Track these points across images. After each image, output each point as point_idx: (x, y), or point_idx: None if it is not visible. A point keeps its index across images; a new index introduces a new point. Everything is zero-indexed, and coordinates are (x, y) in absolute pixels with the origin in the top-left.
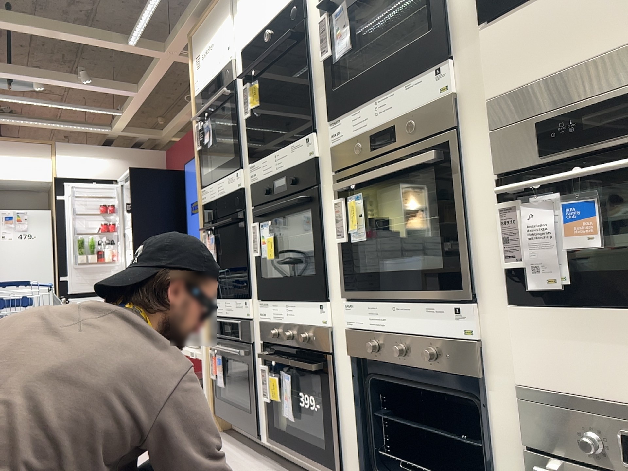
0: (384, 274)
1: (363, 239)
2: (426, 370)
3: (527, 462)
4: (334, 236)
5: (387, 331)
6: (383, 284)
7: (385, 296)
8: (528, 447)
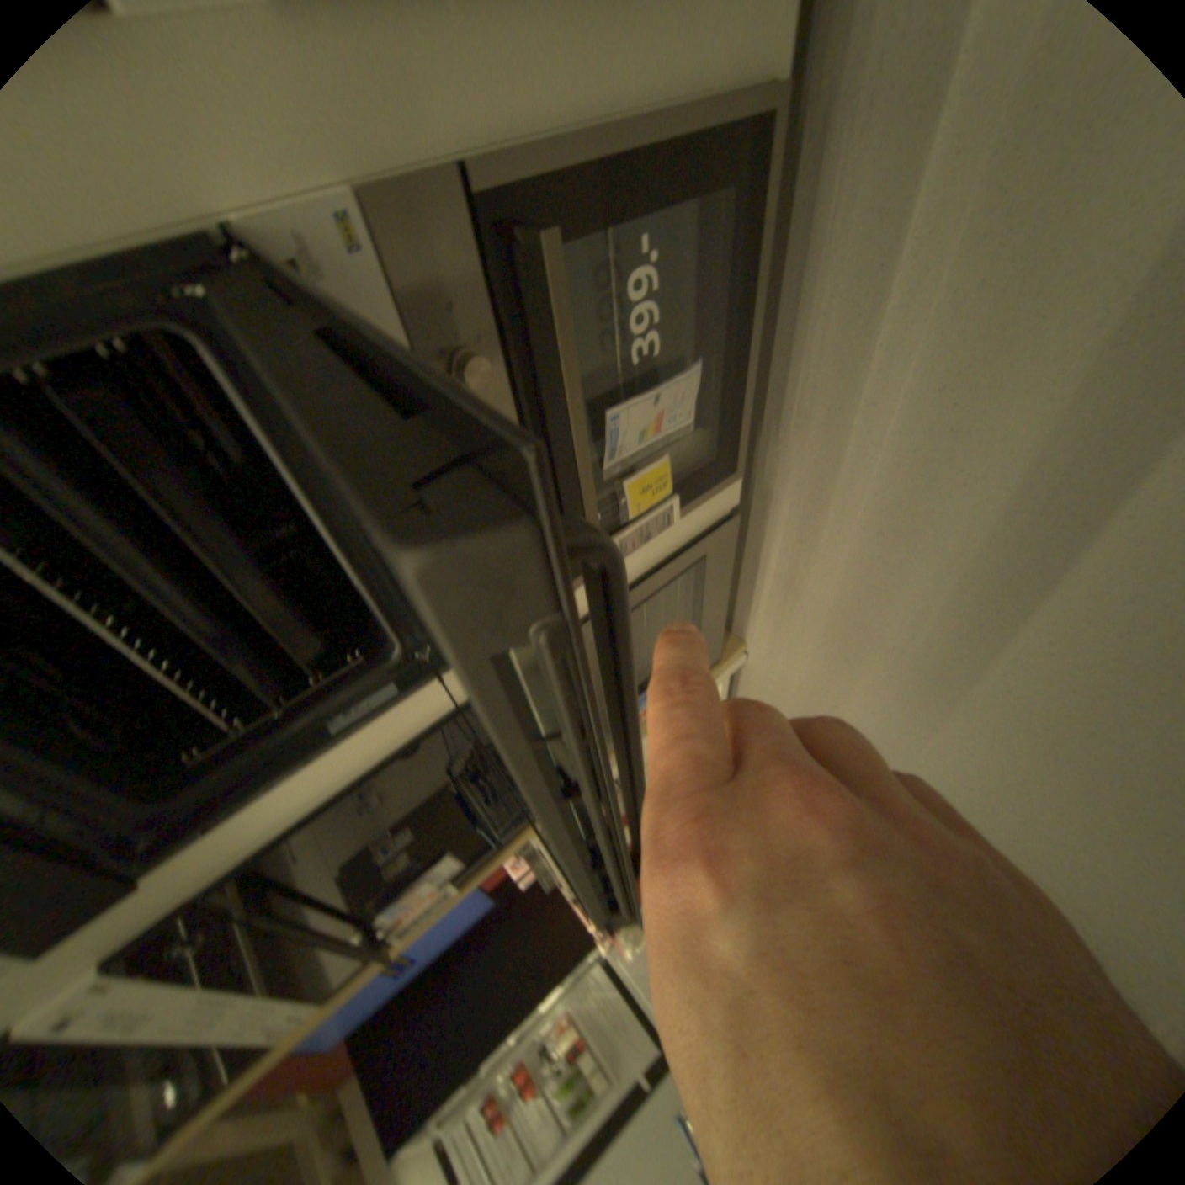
0: None
1: None
2: None
3: None
4: None
5: None
6: None
7: None
8: None
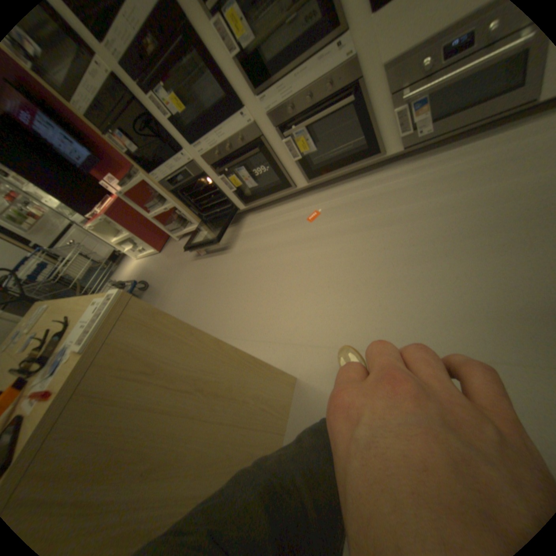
0: (277, 55)
1: (251, 38)
2: (326, 96)
3: (391, 100)
4: (223, 54)
5: (294, 91)
6: (280, 61)
7: (285, 69)
8: (393, 91)
